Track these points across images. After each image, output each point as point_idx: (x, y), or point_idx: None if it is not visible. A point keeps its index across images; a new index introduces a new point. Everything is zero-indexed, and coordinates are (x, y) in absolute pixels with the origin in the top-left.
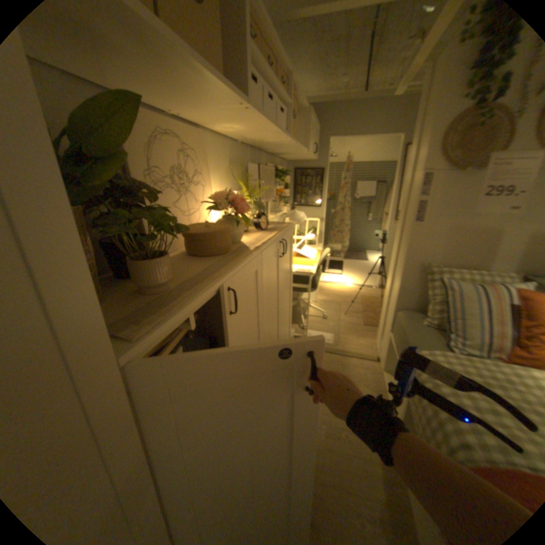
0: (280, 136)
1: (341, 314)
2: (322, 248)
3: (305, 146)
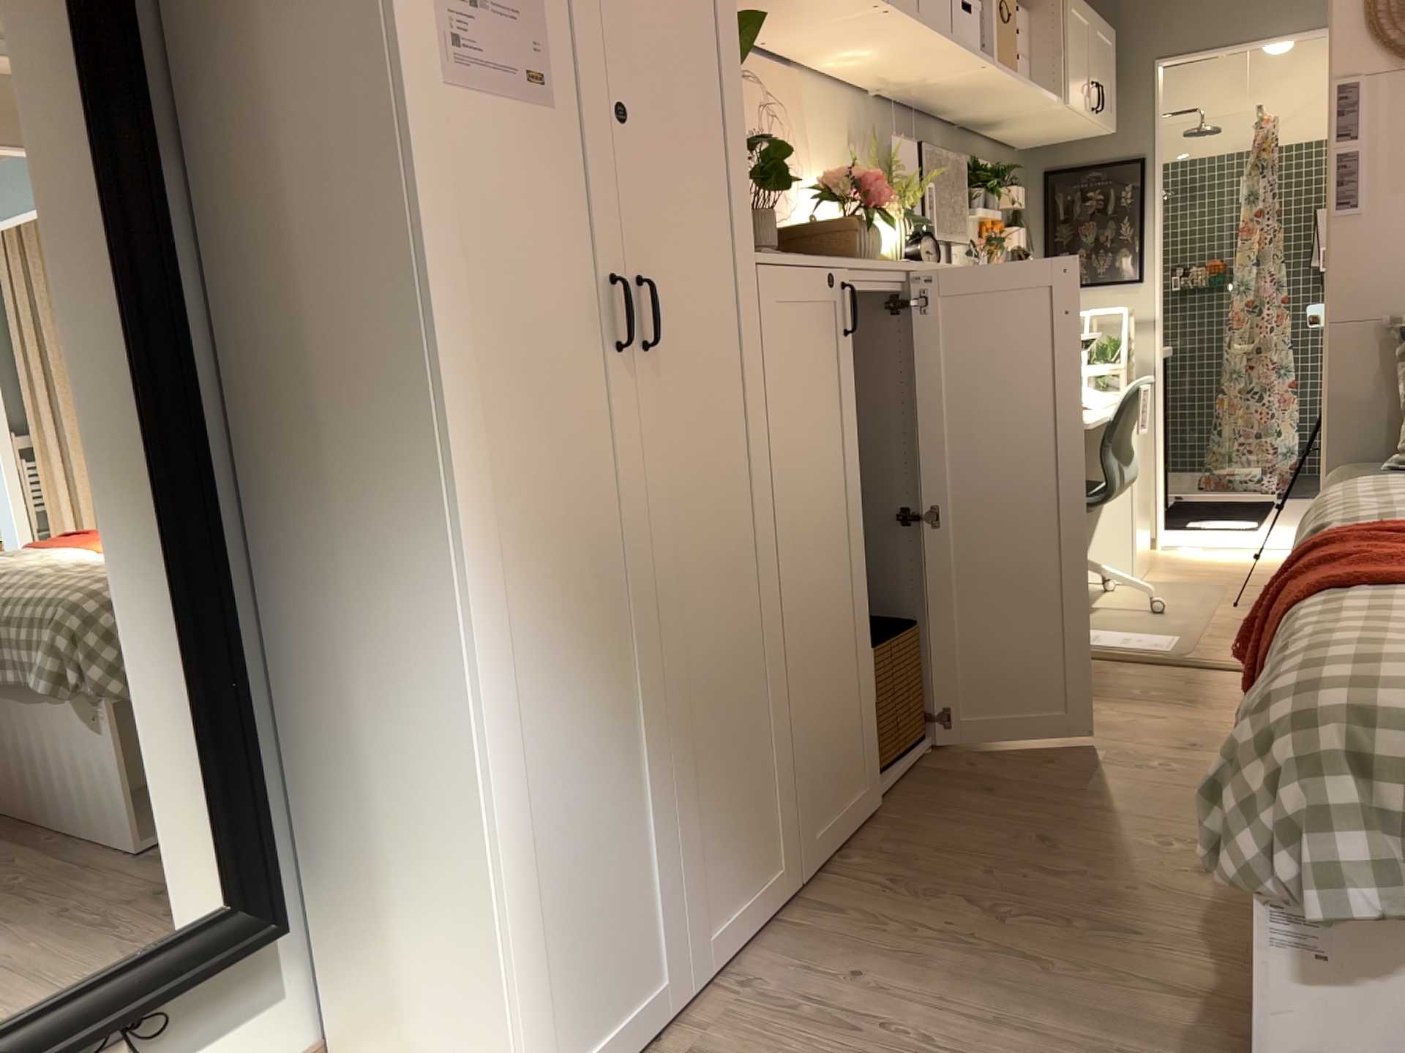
0: (966, 65)
1: (1225, 605)
2: (1162, 425)
3: (1053, 93)
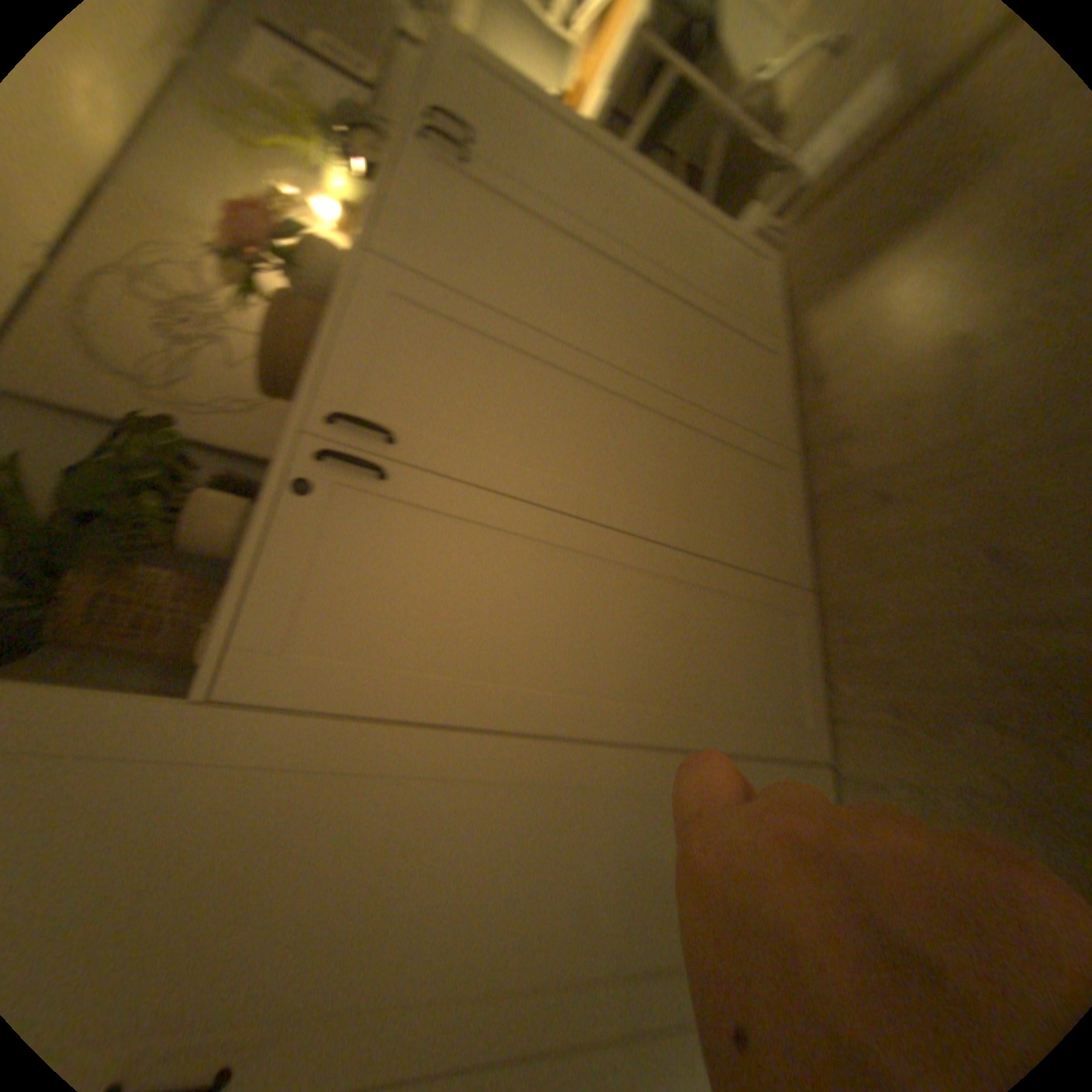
0: None
1: None
2: None
3: None
